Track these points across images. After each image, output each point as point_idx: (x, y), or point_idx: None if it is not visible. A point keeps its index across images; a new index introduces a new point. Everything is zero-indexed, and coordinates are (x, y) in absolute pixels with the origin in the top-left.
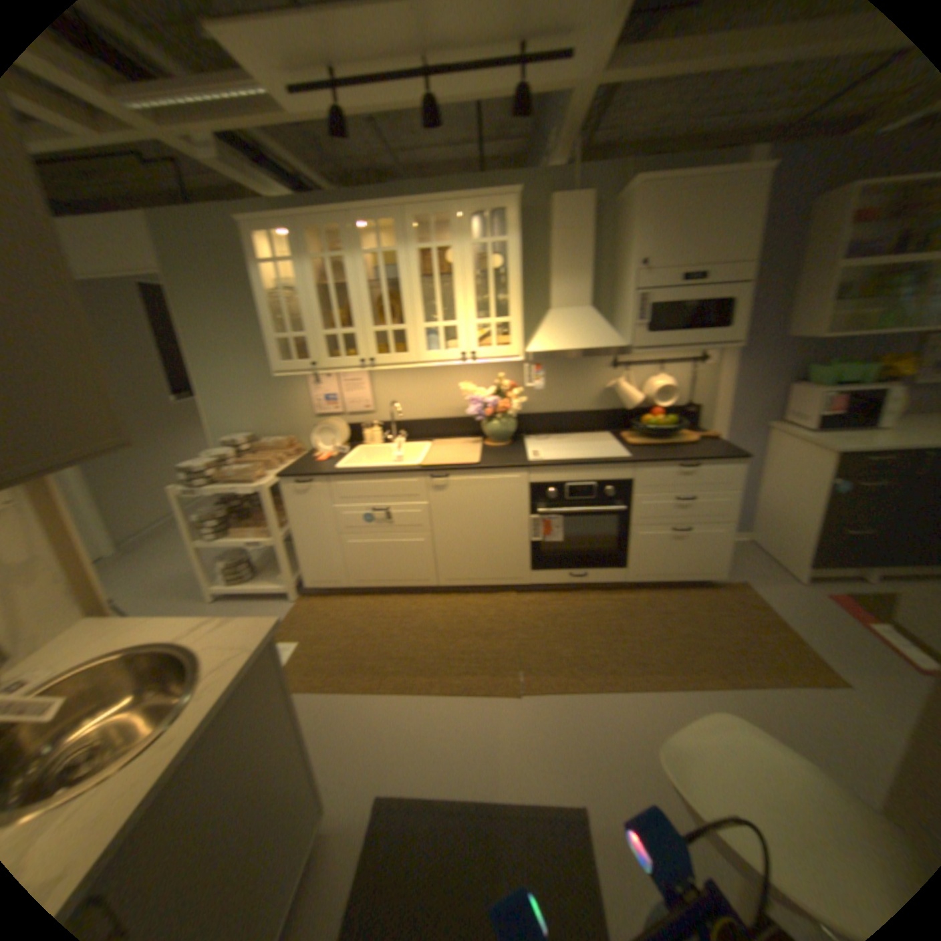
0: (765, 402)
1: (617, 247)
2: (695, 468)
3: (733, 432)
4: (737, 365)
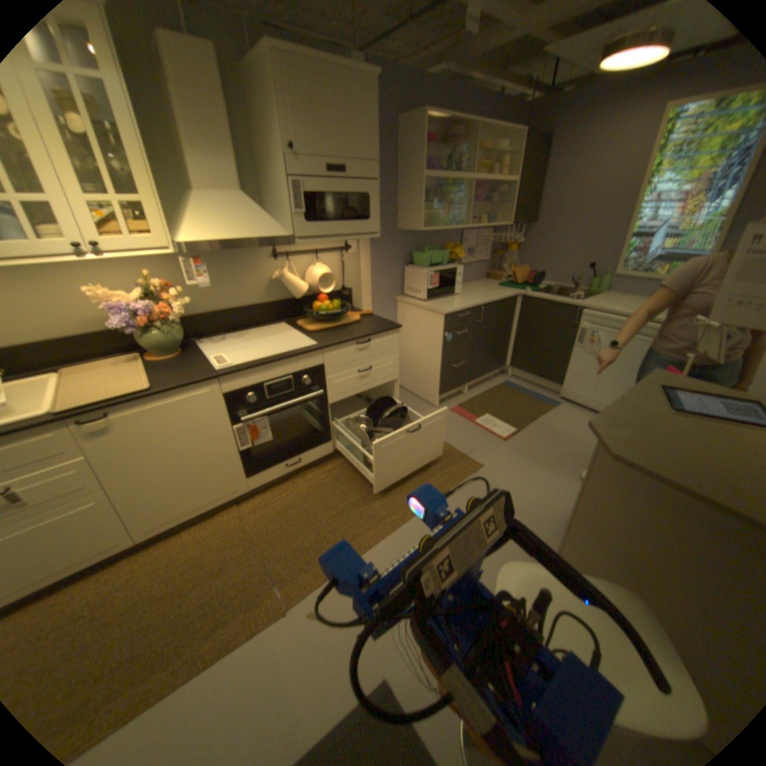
0: (391, 282)
1: (253, 126)
2: (368, 343)
3: (375, 308)
4: (370, 254)
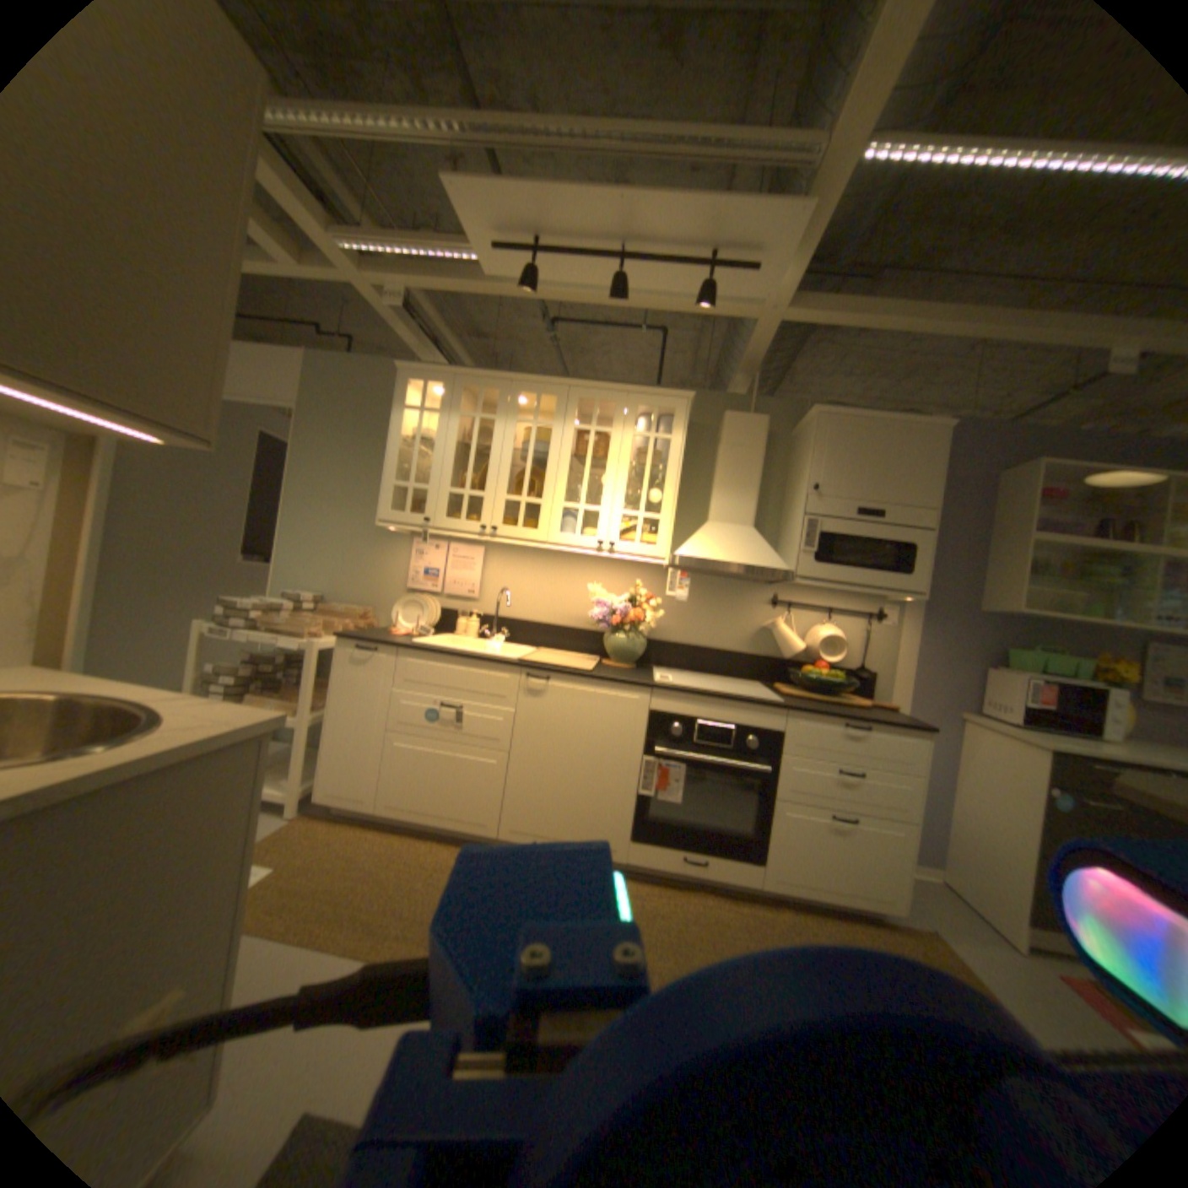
0: (955, 685)
1: (788, 477)
2: (864, 730)
3: (915, 716)
4: (920, 633)
